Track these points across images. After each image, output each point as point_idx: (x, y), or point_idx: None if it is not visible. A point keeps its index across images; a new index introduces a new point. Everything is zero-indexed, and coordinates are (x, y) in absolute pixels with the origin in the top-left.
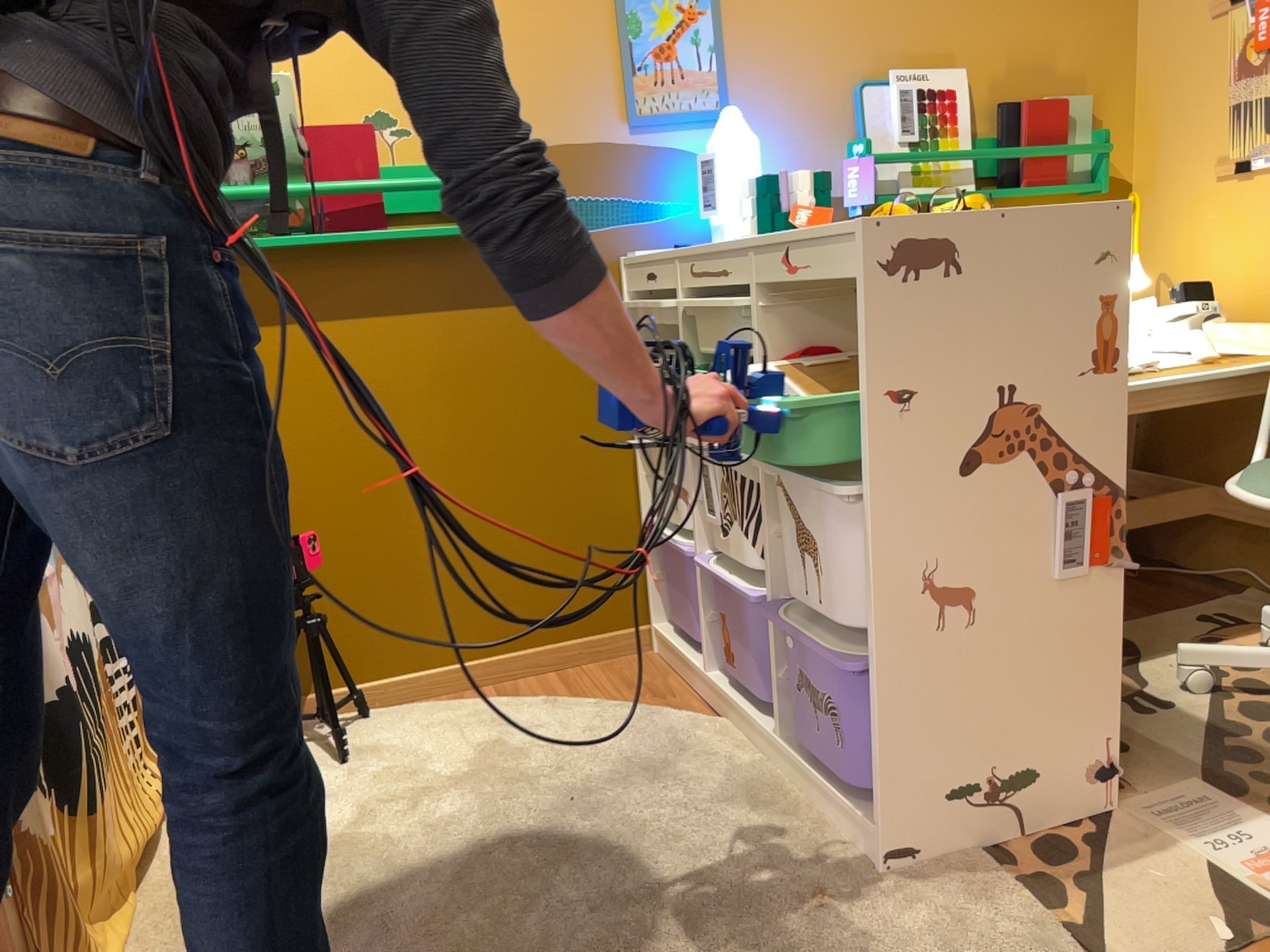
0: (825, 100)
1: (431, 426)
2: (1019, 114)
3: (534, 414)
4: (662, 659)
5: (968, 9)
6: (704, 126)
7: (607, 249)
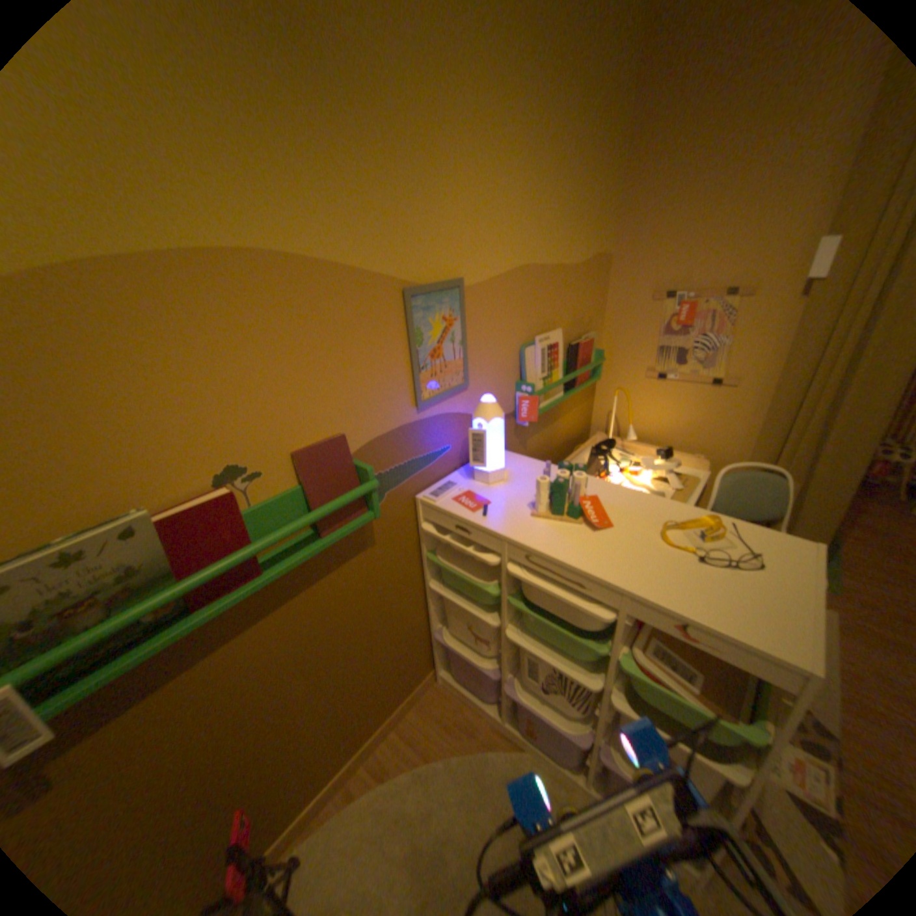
0: (509, 359)
1: (308, 666)
2: (578, 348)
3: (372, 614)
4: (450, 692)
5: (562, 291)
6: (457, 394)
7: (408, 493)
